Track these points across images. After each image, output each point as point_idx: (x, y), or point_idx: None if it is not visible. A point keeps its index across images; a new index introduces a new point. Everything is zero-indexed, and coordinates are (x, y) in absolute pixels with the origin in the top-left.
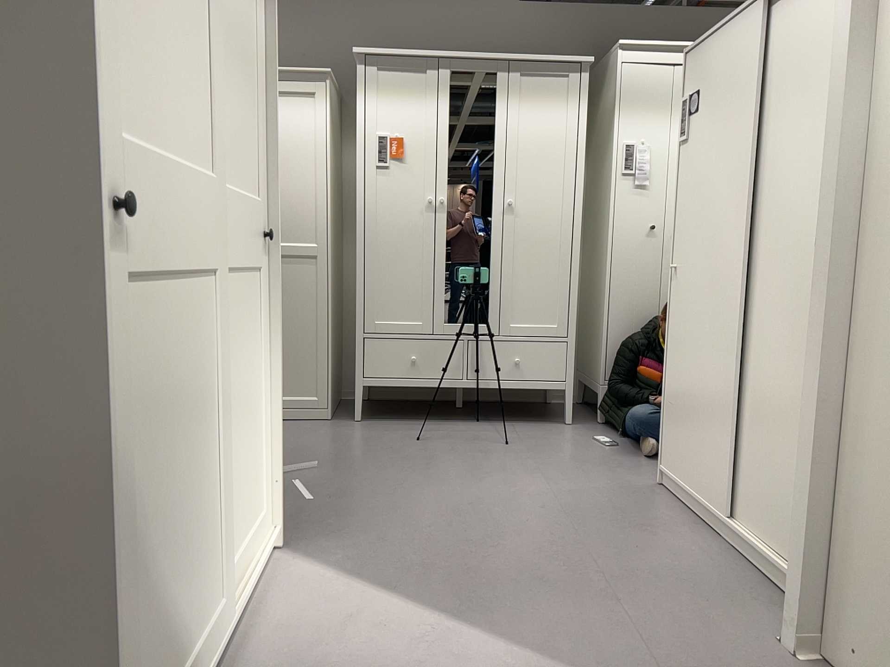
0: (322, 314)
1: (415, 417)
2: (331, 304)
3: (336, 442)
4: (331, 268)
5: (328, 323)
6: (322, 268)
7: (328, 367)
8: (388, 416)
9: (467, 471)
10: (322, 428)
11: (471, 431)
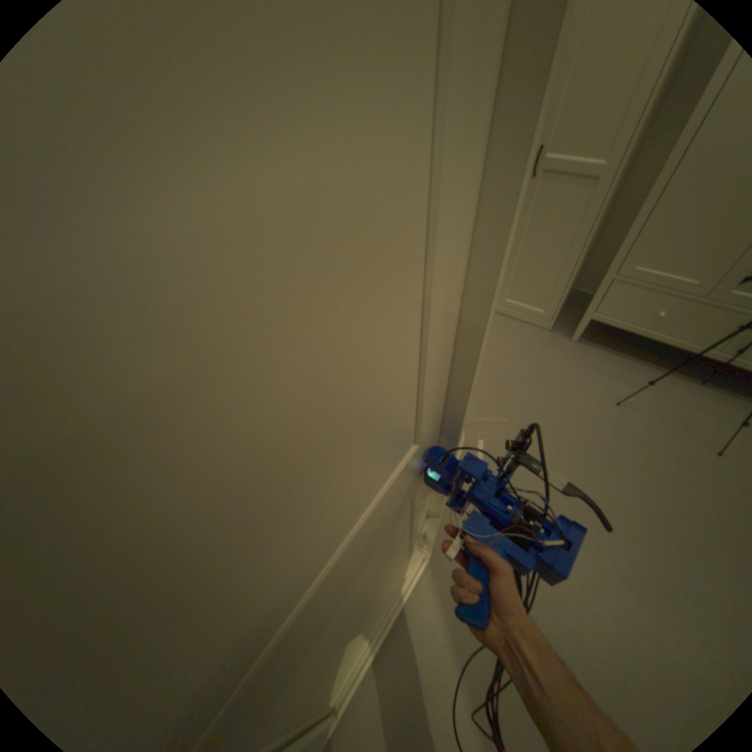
0: (579, 243)
1: (634, 348)
2: (594, 231)
3: (540, 374)
4: (612, 191)
5: (581, 253)
6: (600, 193)
7: (564, 291)
8: (607, 337)
9: (646, 494)
10: (538, 342)
11: (686, 402)
